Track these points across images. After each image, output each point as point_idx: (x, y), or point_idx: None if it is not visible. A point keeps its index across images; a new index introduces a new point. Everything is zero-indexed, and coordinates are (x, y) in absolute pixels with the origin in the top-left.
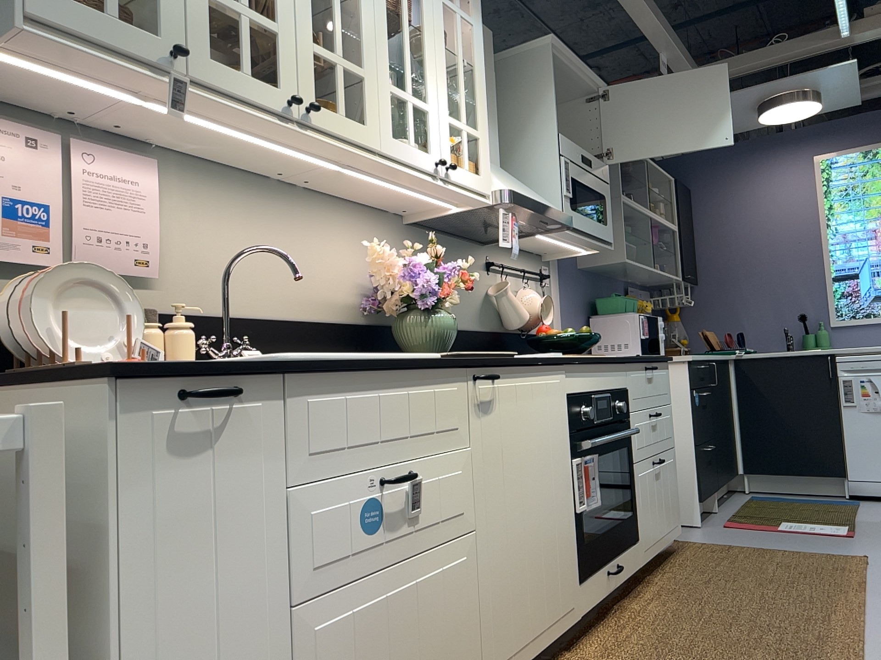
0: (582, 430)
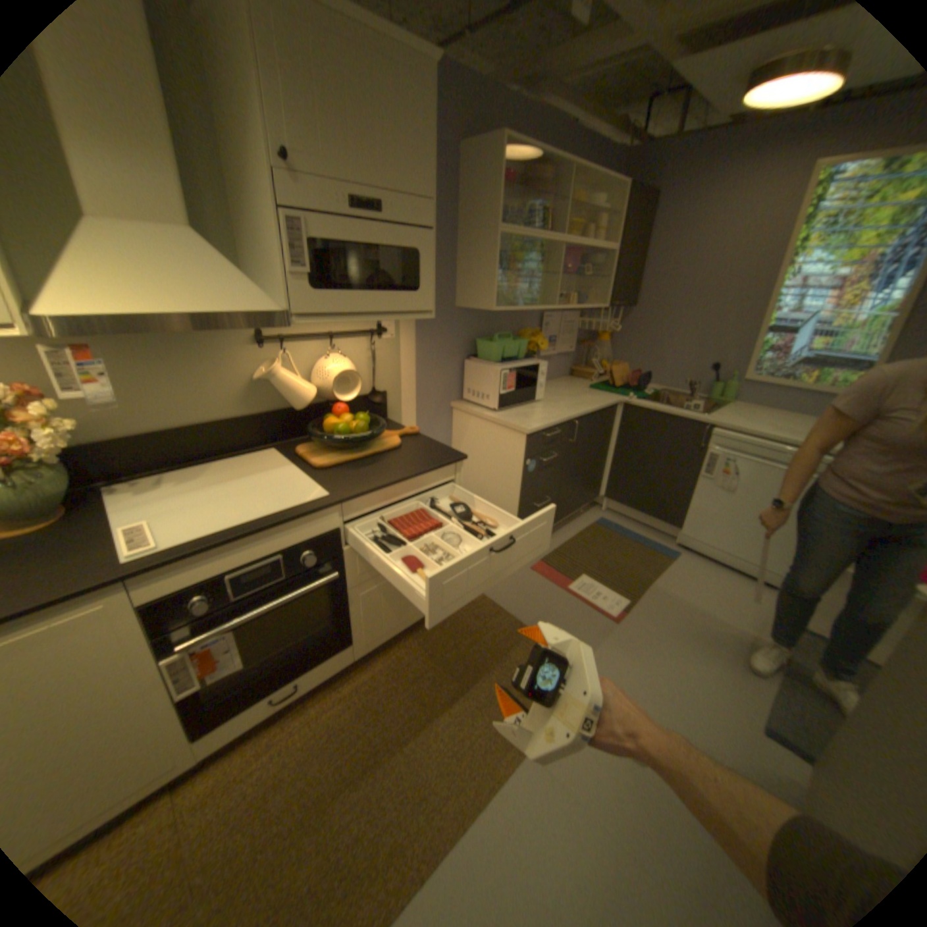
0: (191, 622)
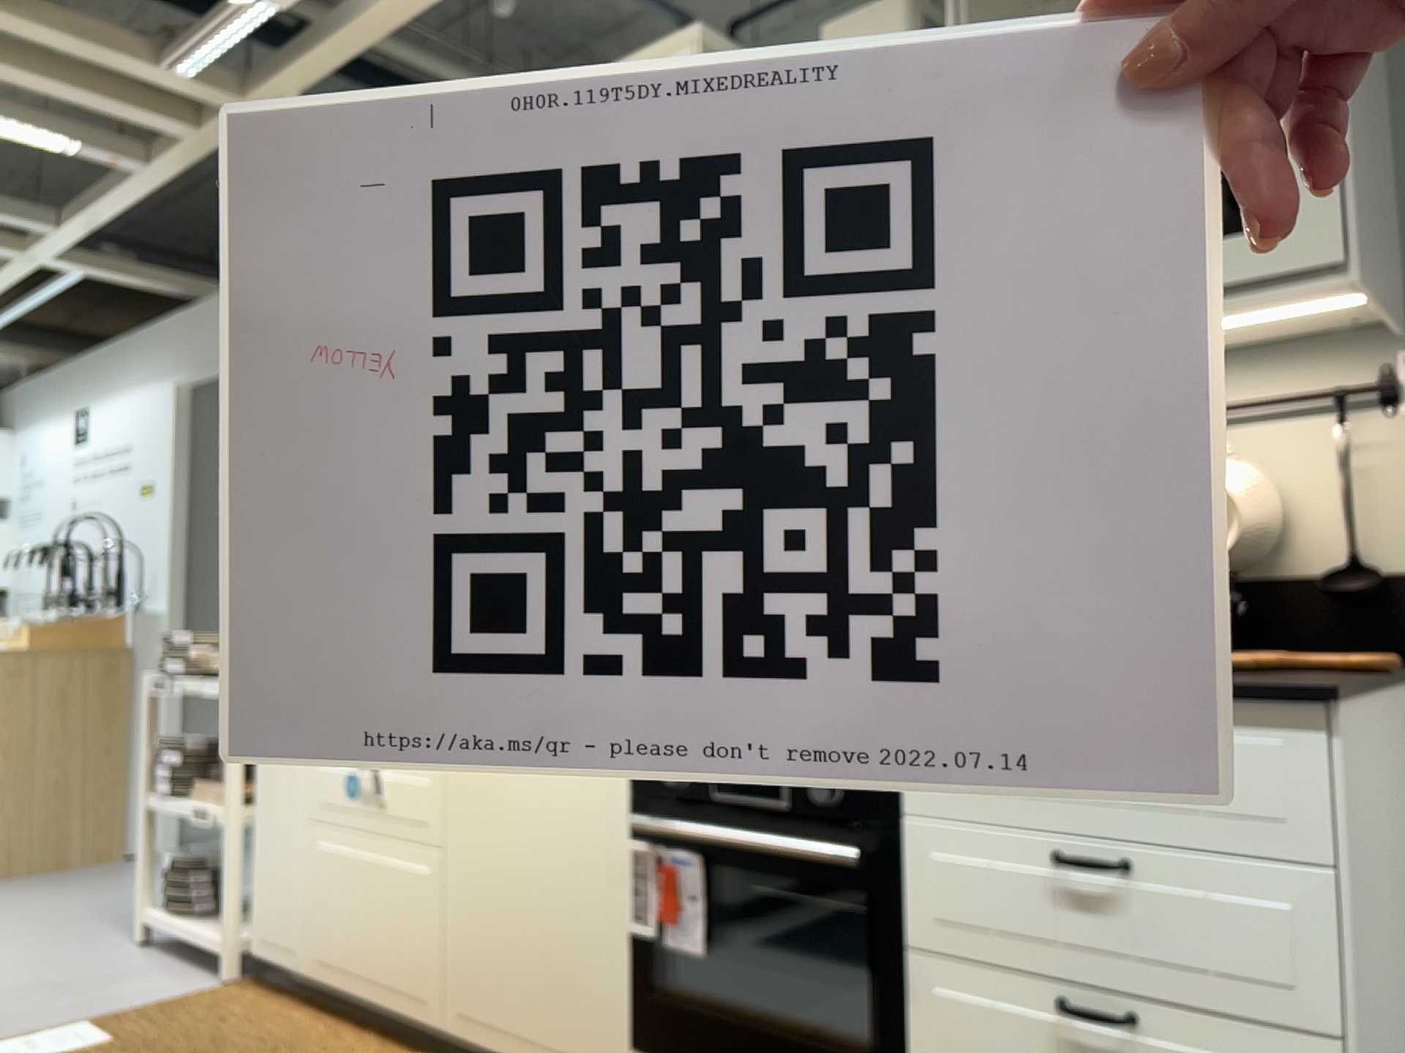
0: (670, 800)
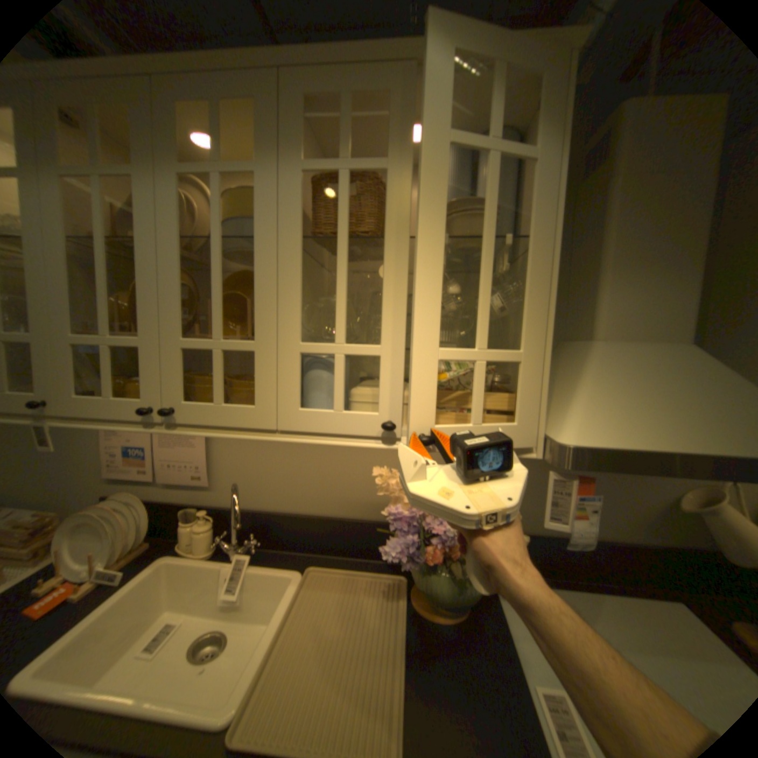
0: None
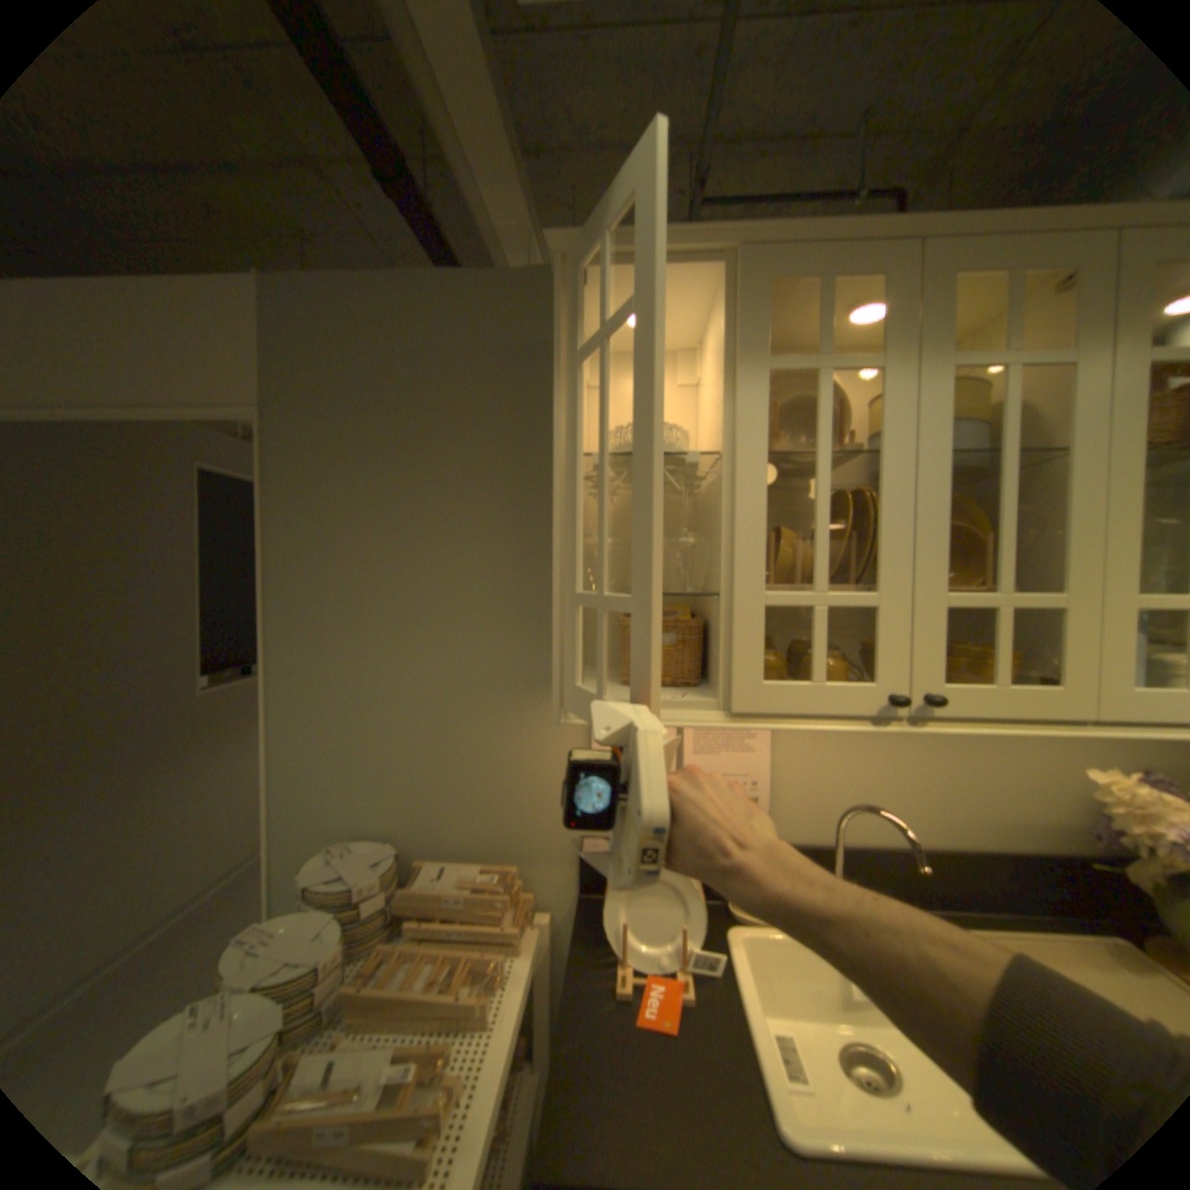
0: None
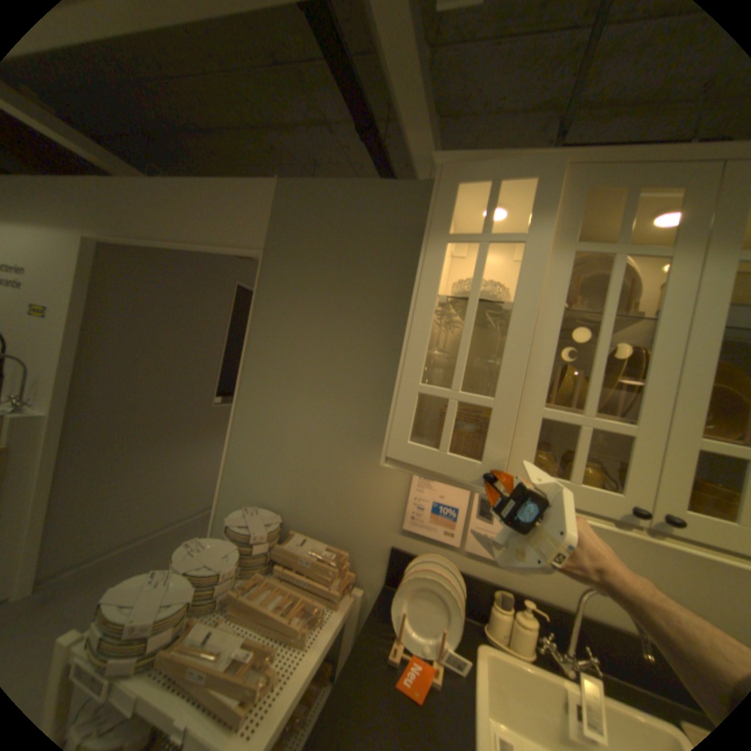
0: None
